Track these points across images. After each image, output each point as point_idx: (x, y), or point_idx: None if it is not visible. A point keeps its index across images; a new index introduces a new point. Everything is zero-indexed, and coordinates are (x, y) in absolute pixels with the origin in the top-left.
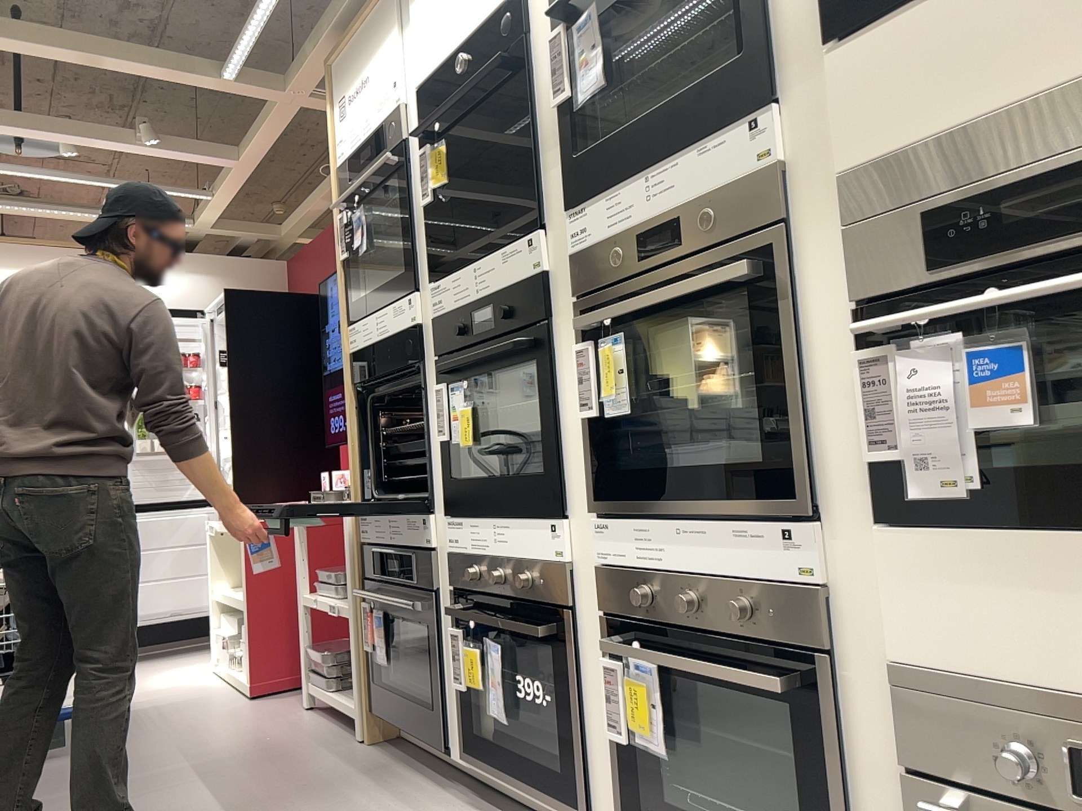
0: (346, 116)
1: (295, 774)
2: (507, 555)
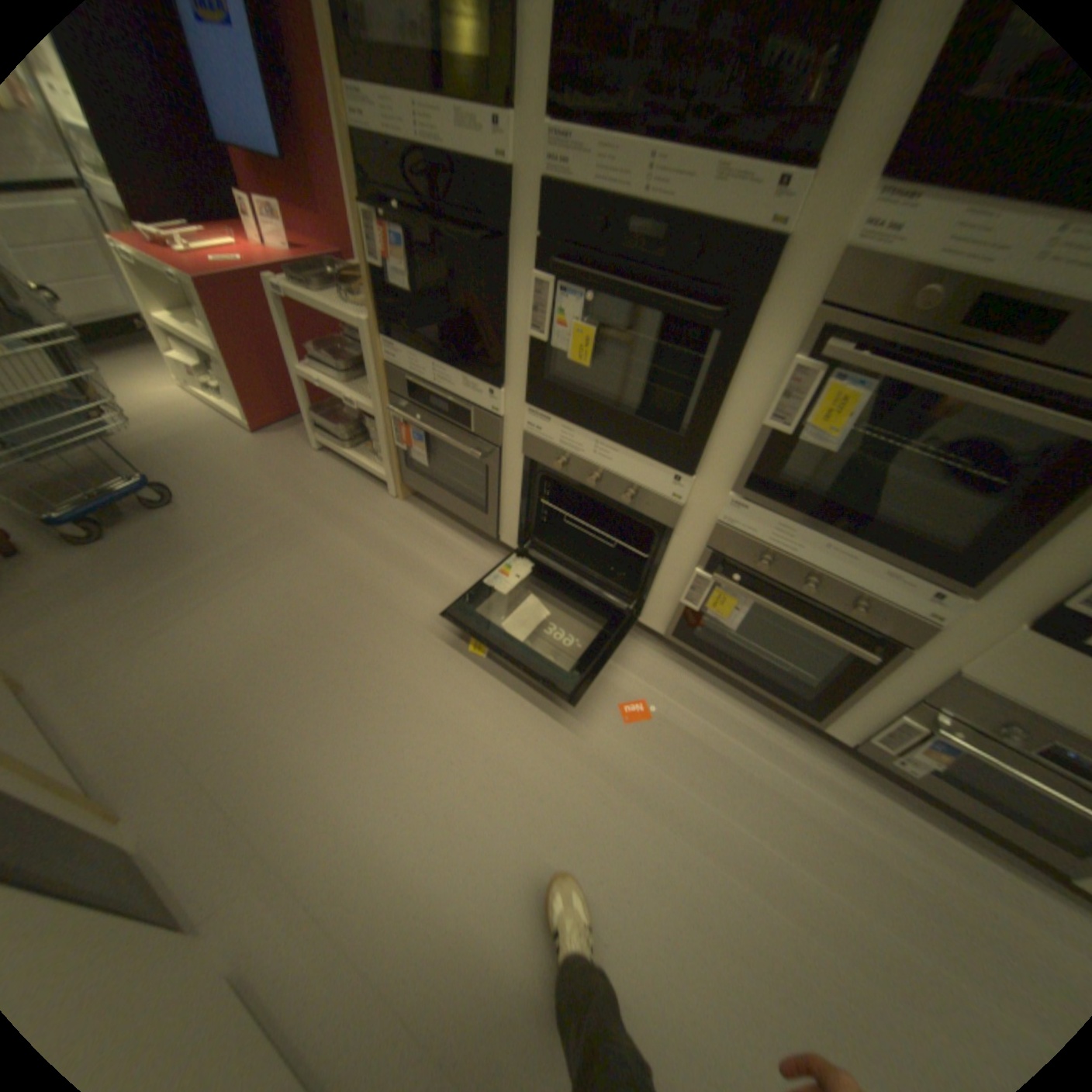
0: None
1: (369, 542)
2: (609, 470)
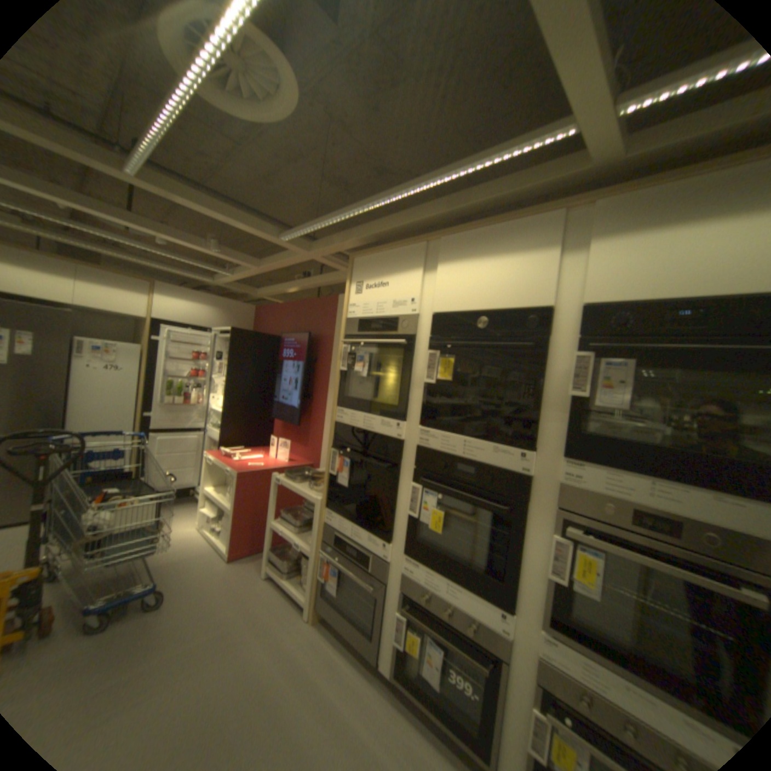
0: (361, 293)
1: (279, 659)
2: (457, 607)
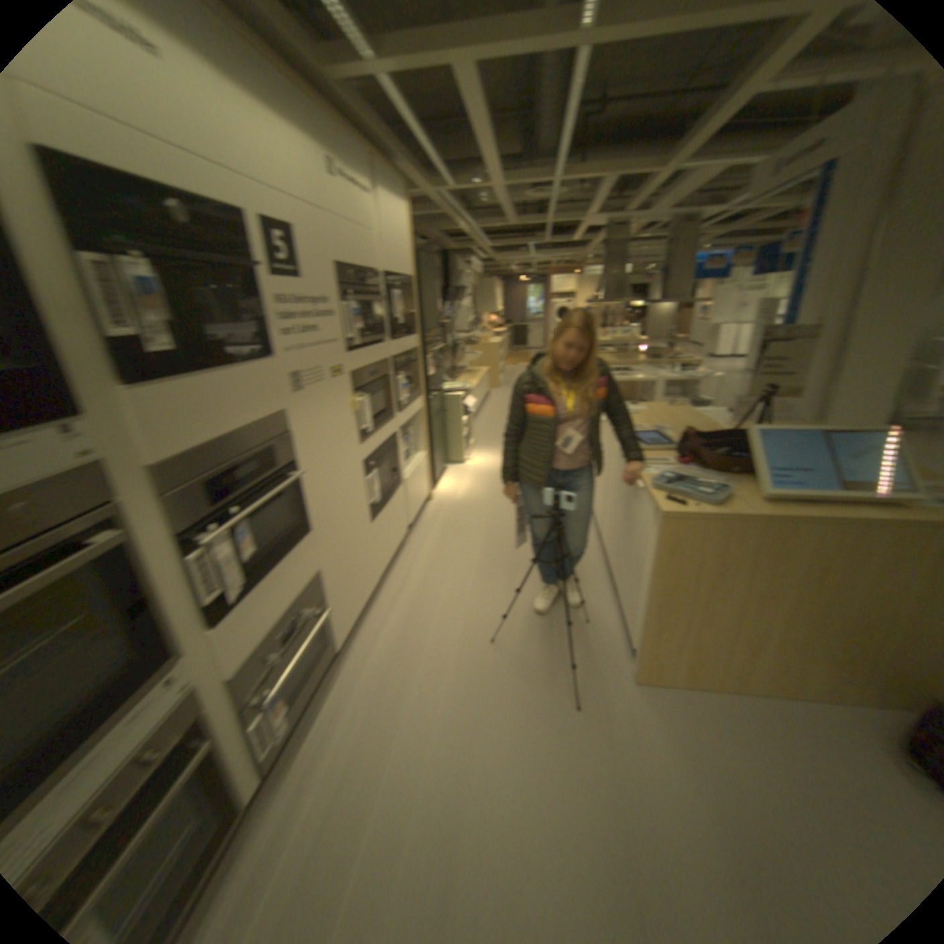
0: None
1: None
2: None
